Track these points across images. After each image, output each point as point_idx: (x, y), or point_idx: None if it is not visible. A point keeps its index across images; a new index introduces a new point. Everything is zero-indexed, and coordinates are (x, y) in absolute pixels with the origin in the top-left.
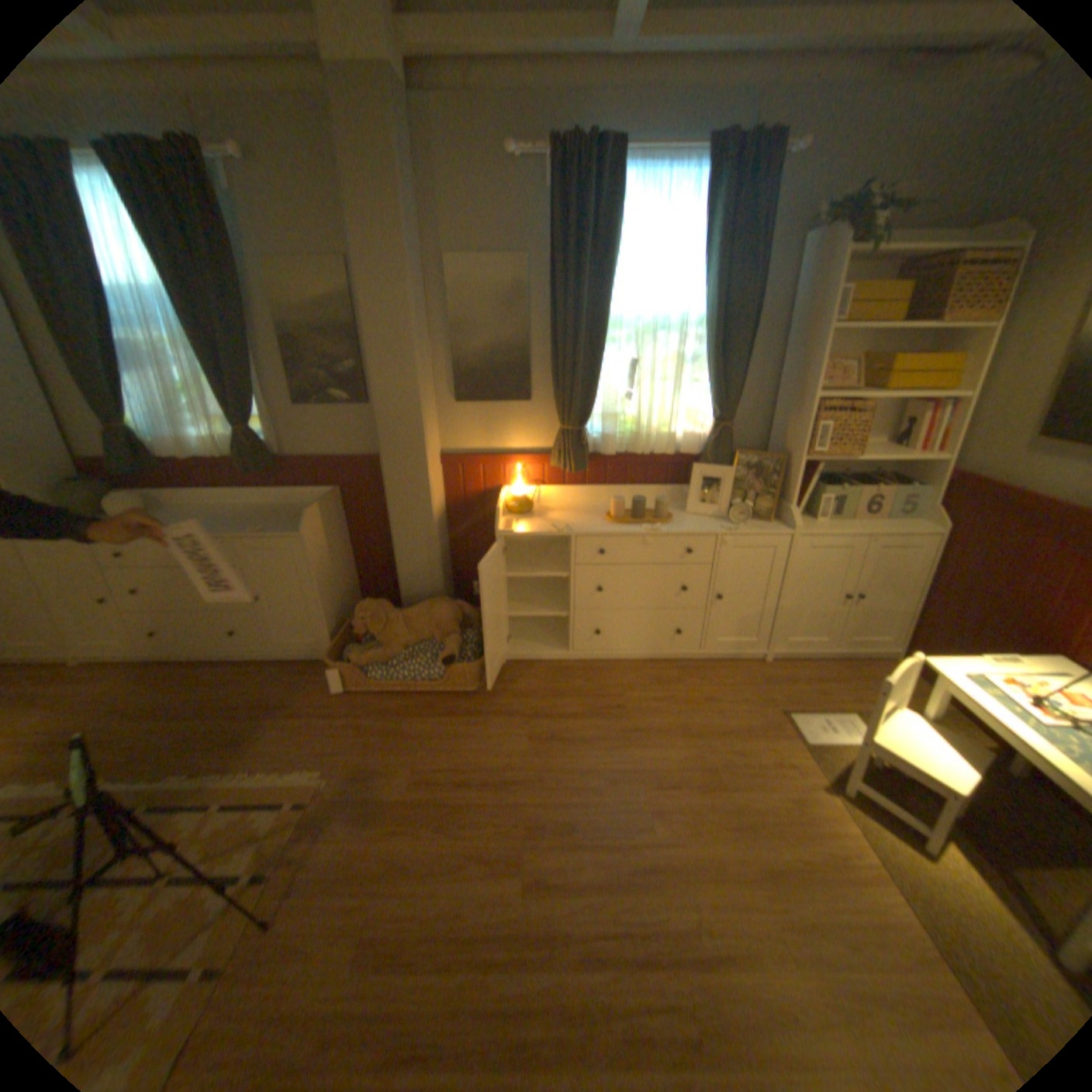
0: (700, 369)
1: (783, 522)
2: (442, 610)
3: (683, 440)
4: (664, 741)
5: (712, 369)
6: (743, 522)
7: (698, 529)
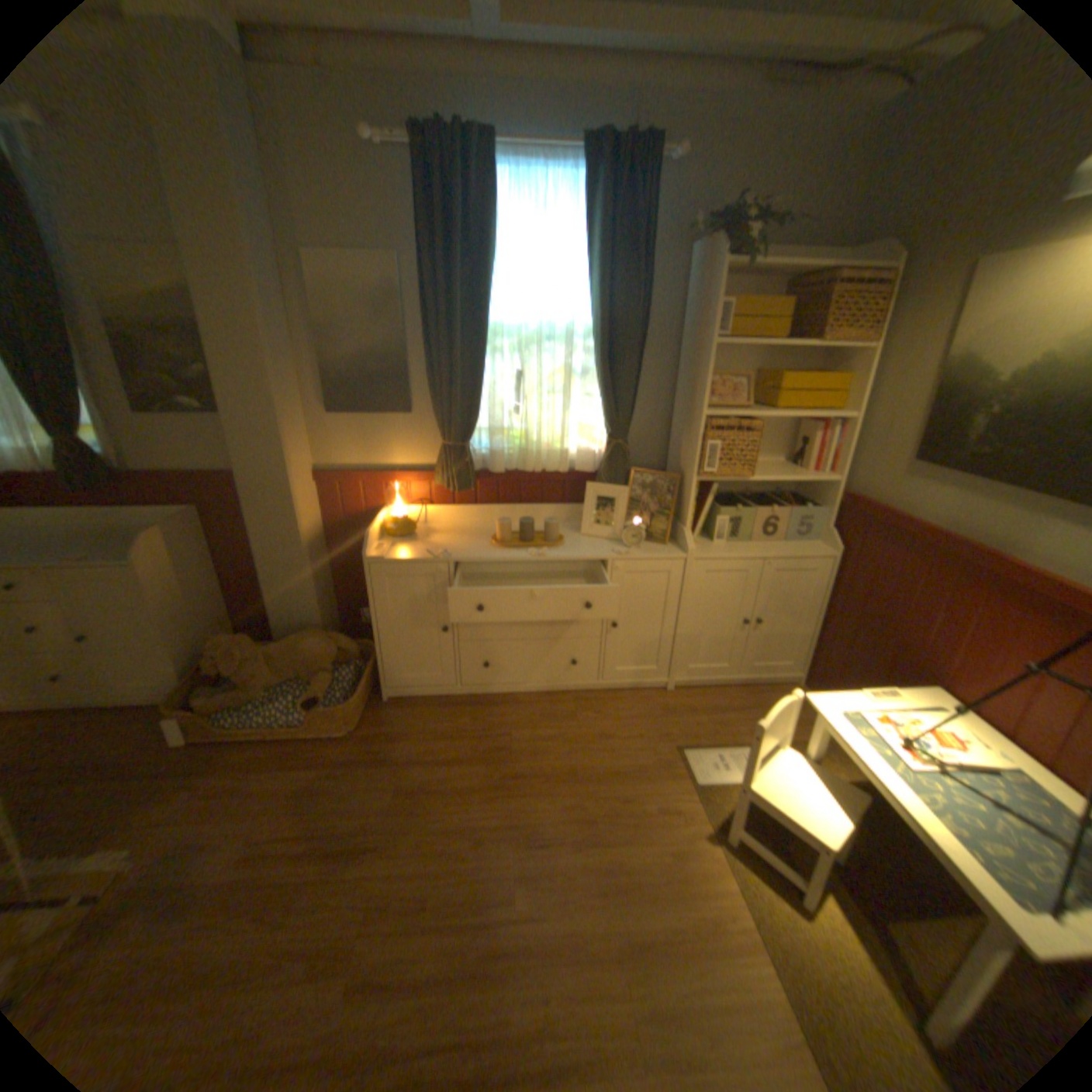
0: (591, 383)
1: (678, 544)
2: (310, 645)
3: (578, 458)
4: (545, 789)
5: (600, 383)
6: (636, 546)
7: (589, 553)
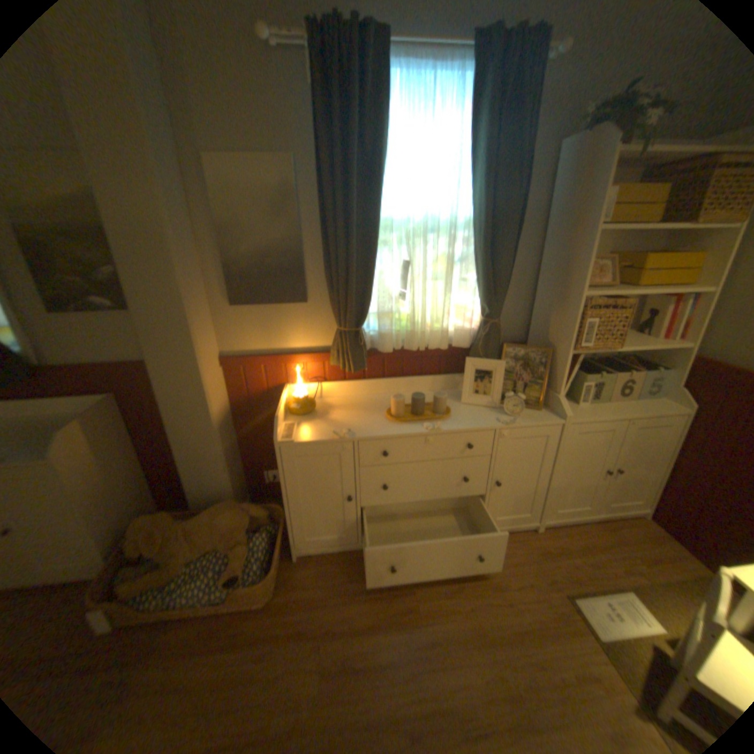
0: (469, 268)
1: (551, 409)
2: (225, 520)
3: (454, 334)
4: (463, 657)
5: (482, 269)
6: (518, 414)
7: (478, 423)
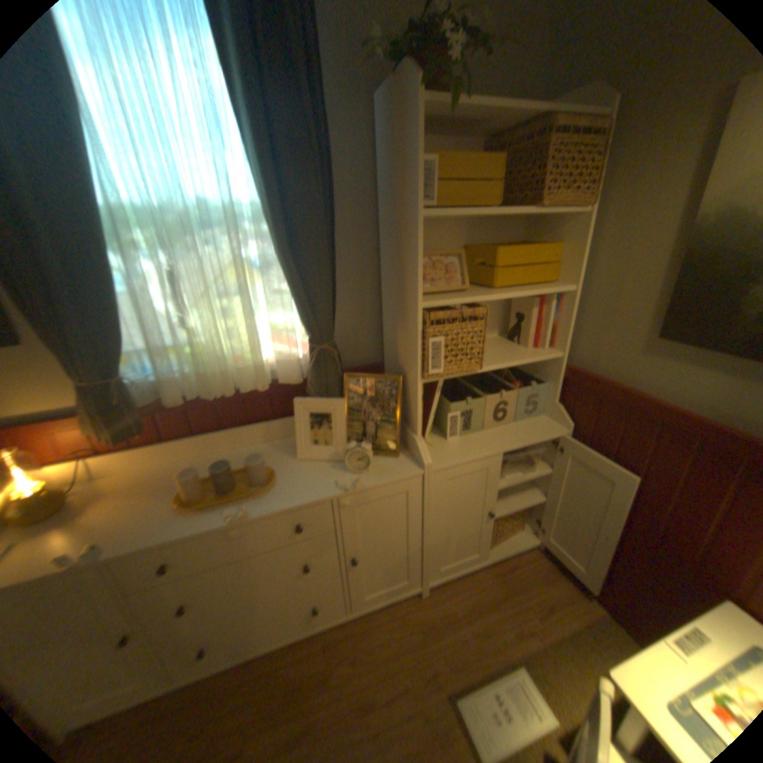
0: (277, 277)
1: (412, 453)
2: None
3: (281, 366)
4: None
5: (285, 277)
6: (364, 470)
7: (307, 495)
